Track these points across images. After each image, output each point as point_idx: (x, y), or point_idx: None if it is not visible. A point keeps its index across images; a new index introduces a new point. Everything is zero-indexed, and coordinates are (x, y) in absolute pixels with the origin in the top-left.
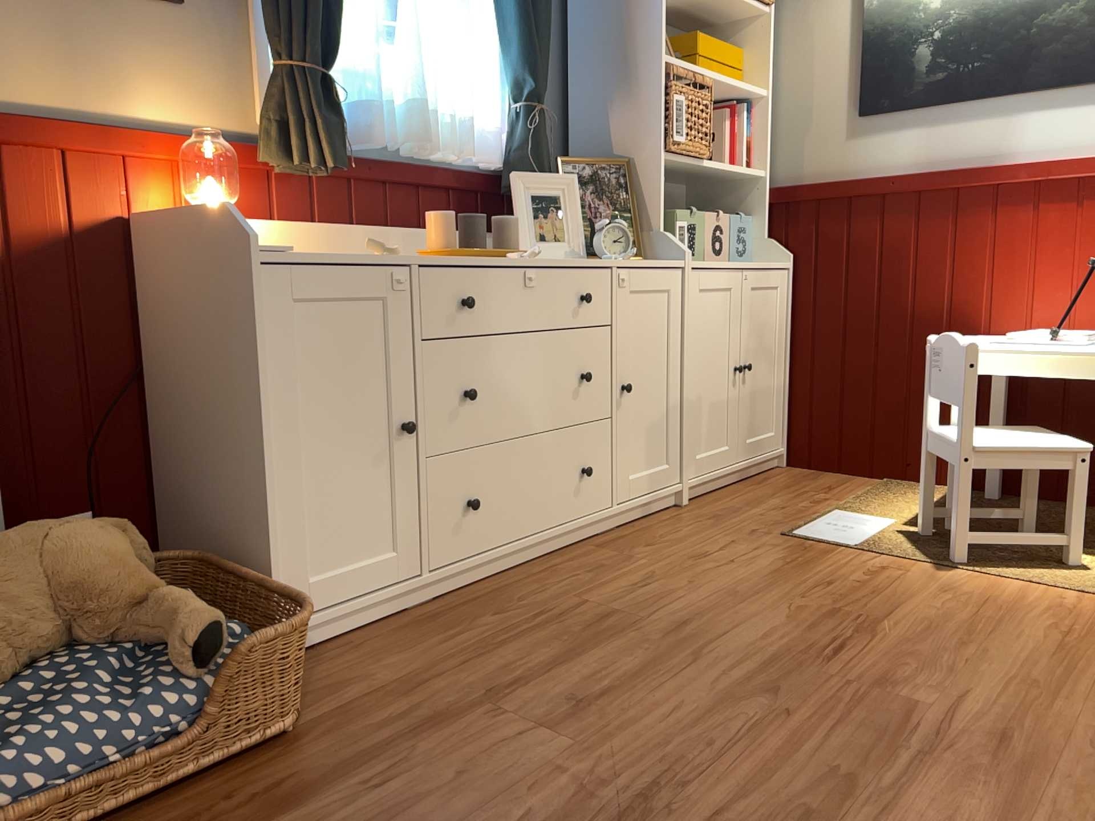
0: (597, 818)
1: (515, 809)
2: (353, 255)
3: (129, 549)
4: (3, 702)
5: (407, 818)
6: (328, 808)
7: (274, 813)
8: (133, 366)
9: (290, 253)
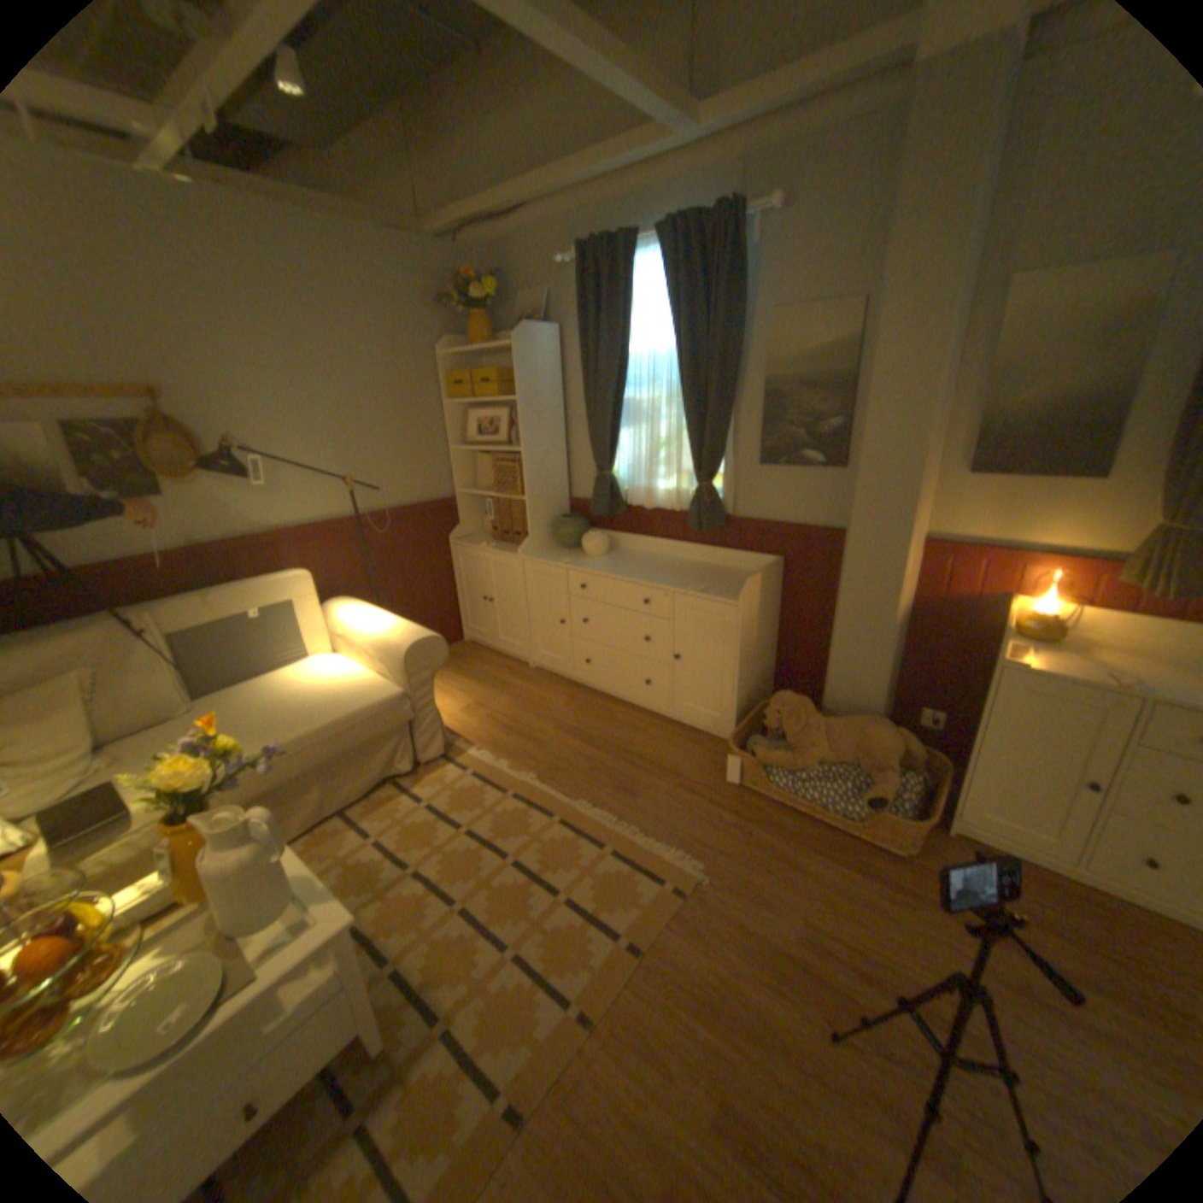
0: (929, 1003)
1: (913, 962)
2: (1103, 676)
3: (901, 748)
4: (827, 769)
5: (882, 919)
6: (872, 888)
7: (859, 871)
8: (991, 663)
9: (1043, 663)
